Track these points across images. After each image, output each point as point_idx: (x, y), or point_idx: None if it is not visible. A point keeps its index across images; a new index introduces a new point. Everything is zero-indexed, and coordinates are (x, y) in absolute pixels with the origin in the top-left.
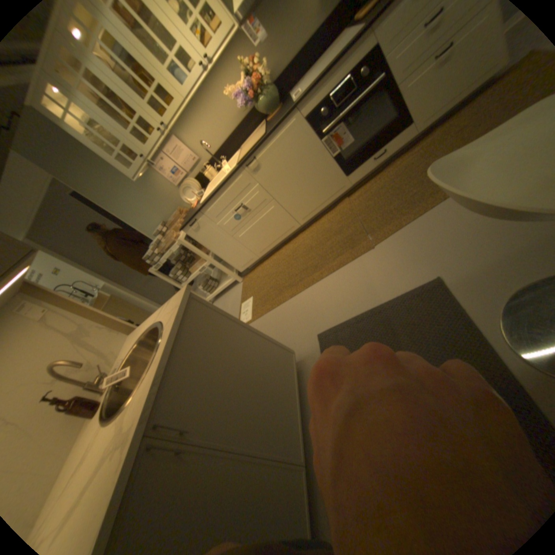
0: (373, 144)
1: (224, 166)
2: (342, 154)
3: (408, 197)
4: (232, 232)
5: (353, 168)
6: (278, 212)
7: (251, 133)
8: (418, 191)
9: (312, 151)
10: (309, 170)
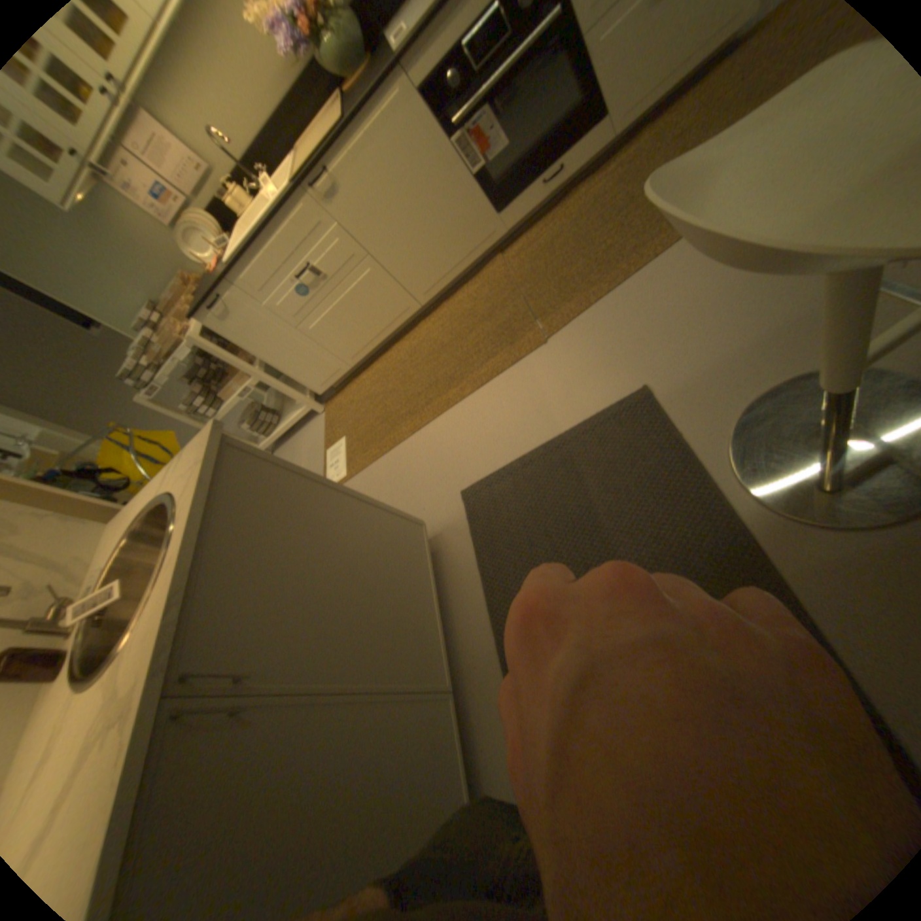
0: (540, 152)
1: (265, 185)
2: (489, 169)
3: (599, 253)
4: (296, 321)
5: (508, 197)
6: (378, 280)
7: (312, 117)
8: (614, 242)
9: (434, 161)
10: (431, 198)
